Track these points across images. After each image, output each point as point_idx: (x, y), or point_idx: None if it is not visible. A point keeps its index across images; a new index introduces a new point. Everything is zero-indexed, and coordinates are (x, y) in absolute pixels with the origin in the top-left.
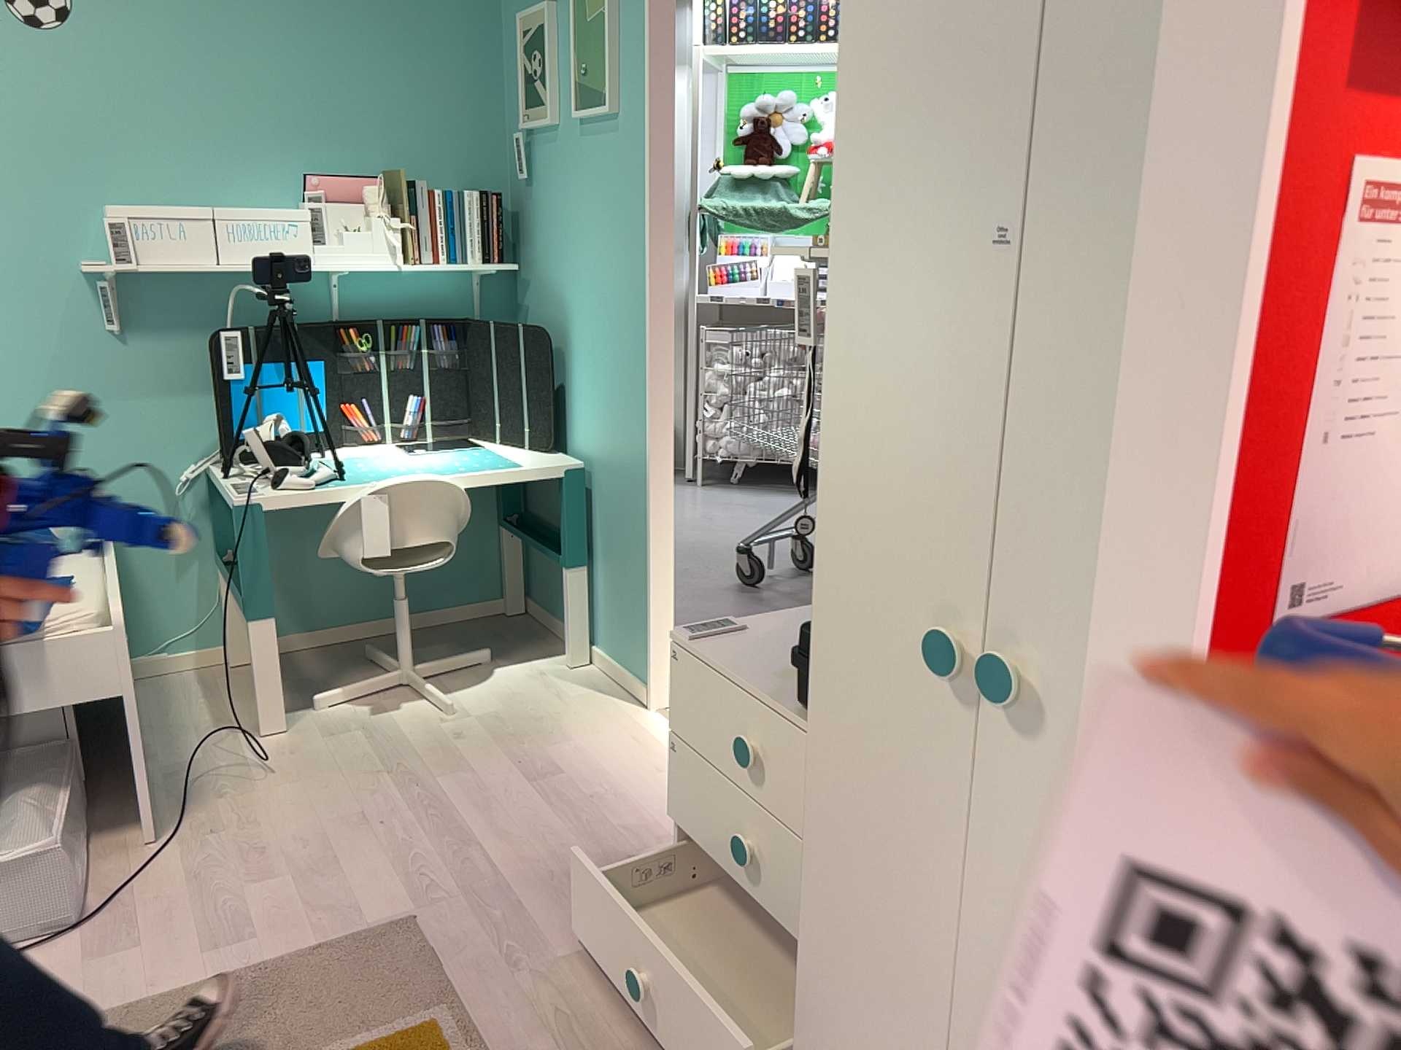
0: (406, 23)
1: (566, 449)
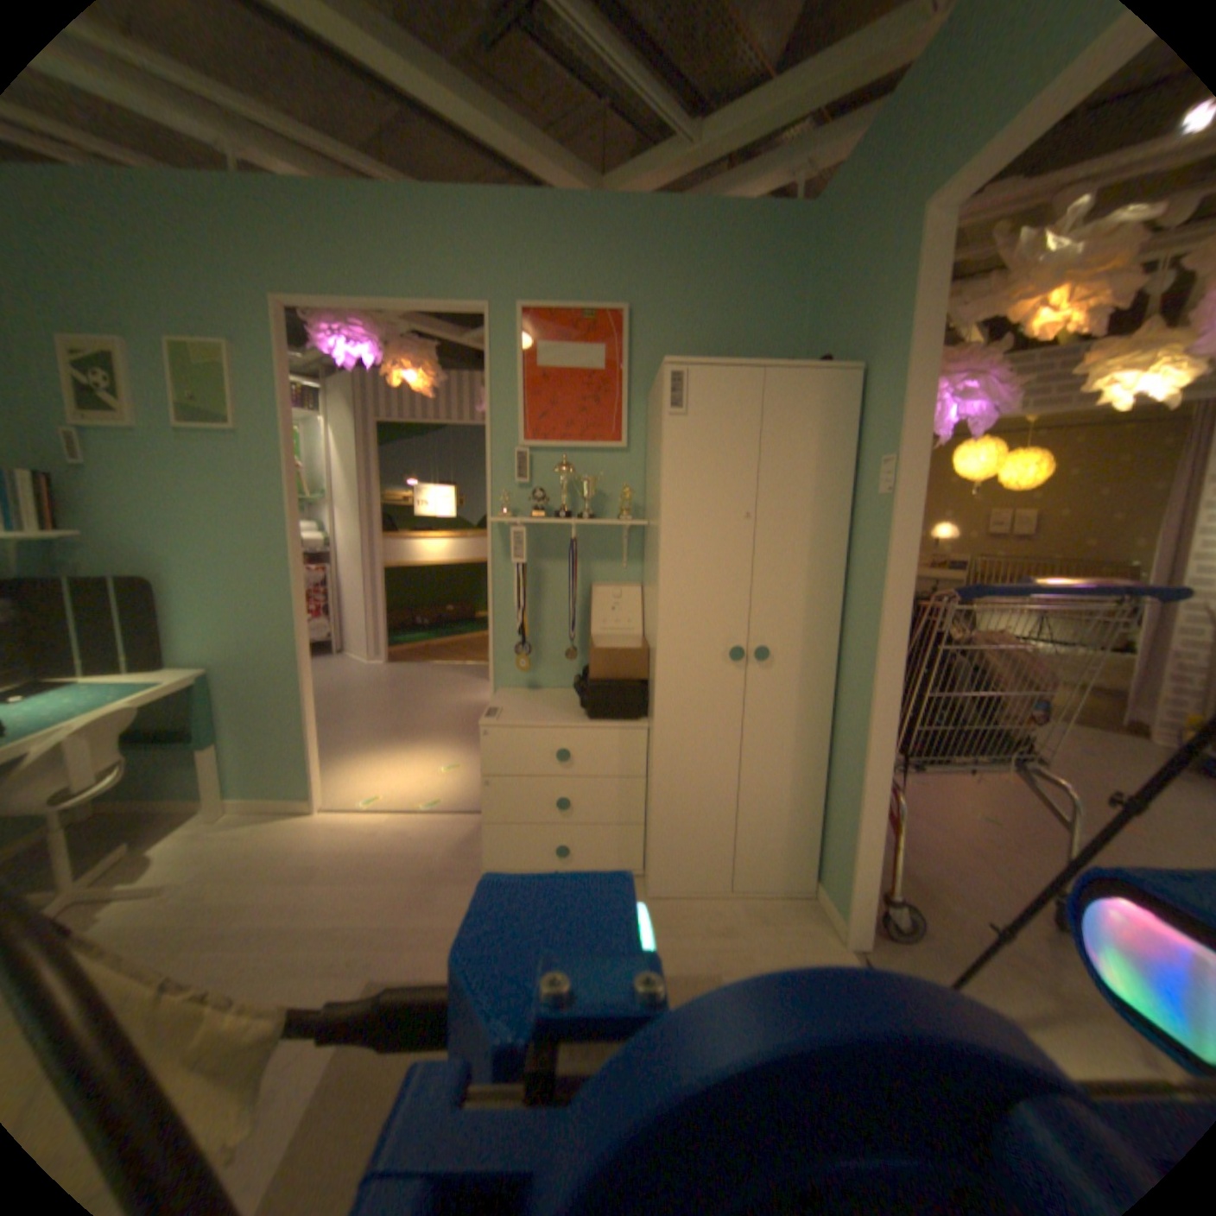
0: None
1: (164, 669)
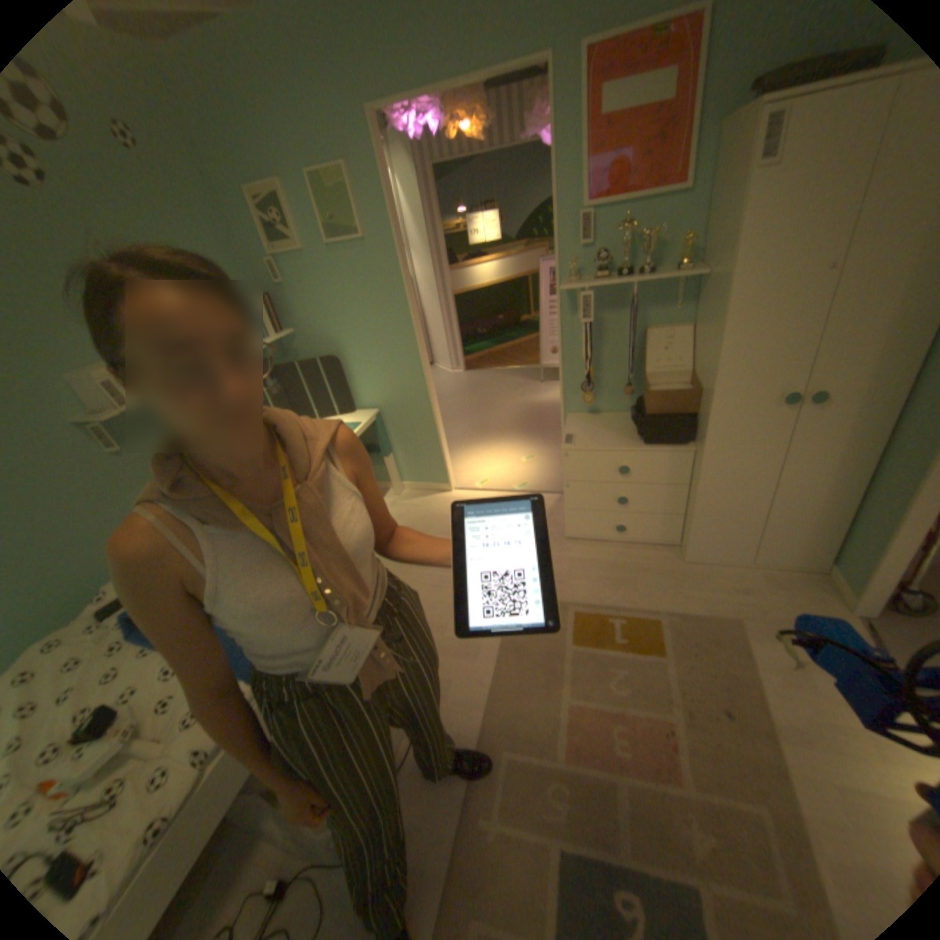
0: (171, 200)
1: (355, 408)
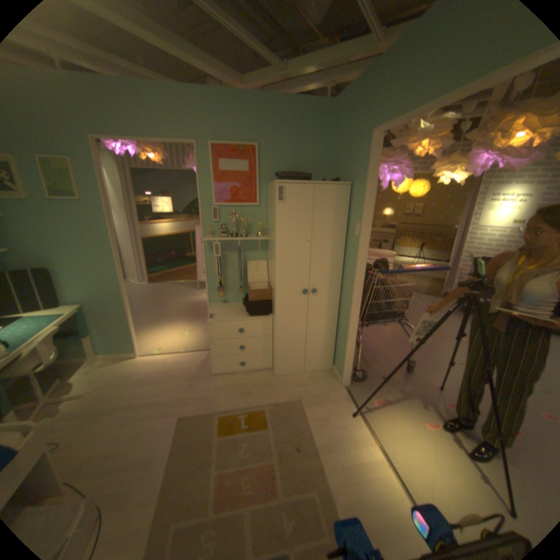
0: None
1: (59, 305)
